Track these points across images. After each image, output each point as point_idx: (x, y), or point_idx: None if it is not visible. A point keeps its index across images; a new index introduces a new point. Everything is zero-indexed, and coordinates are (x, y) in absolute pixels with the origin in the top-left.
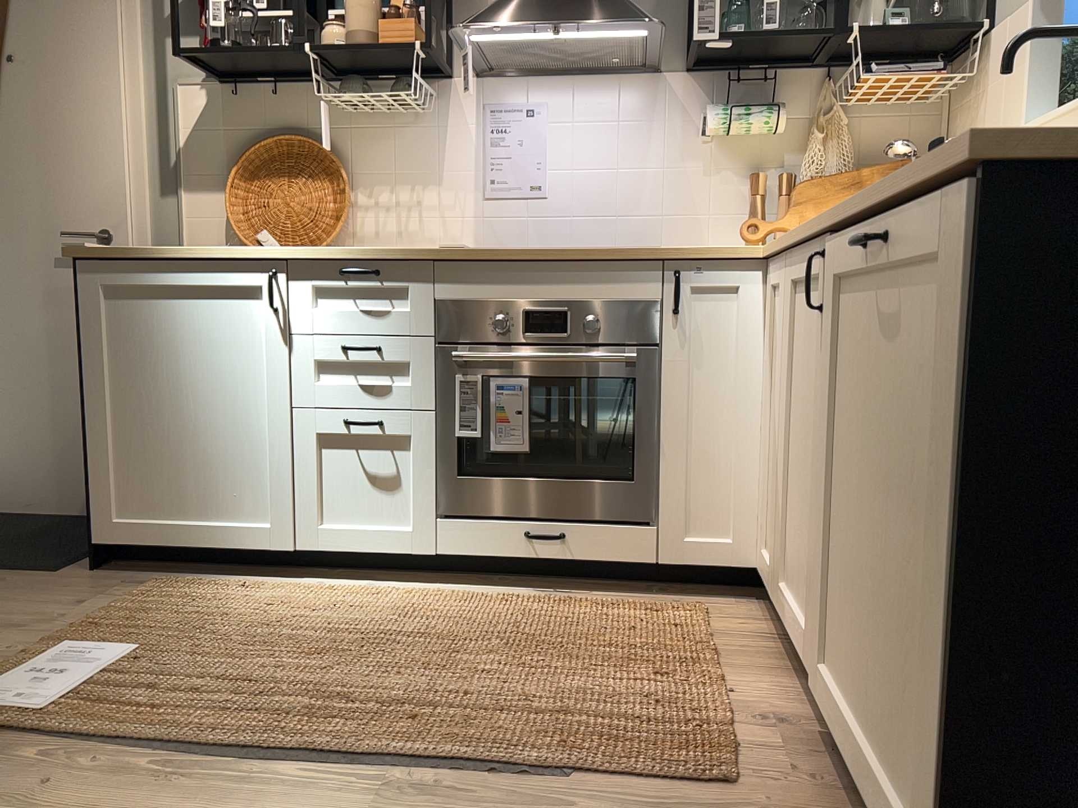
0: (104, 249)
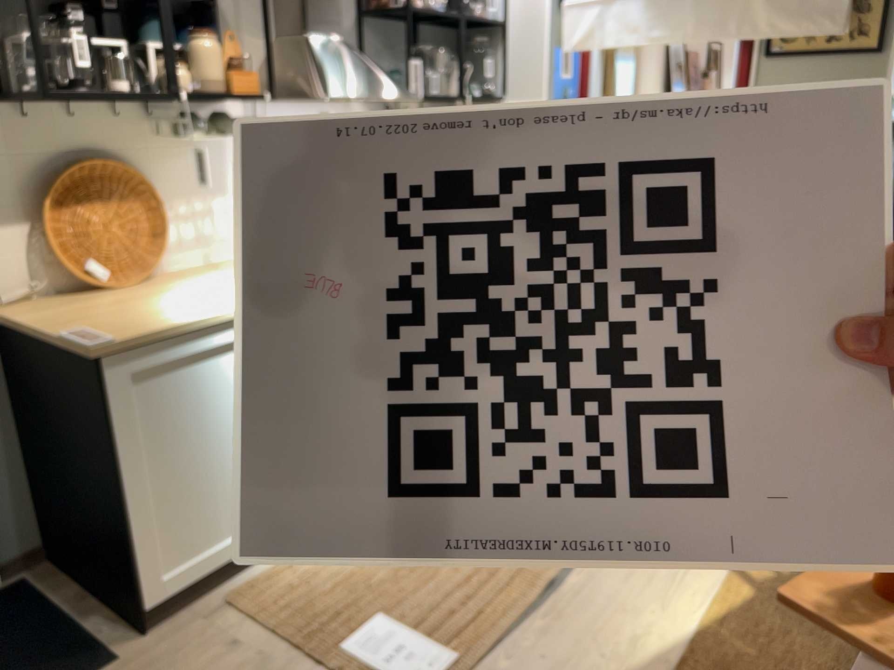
0: (134, 338)
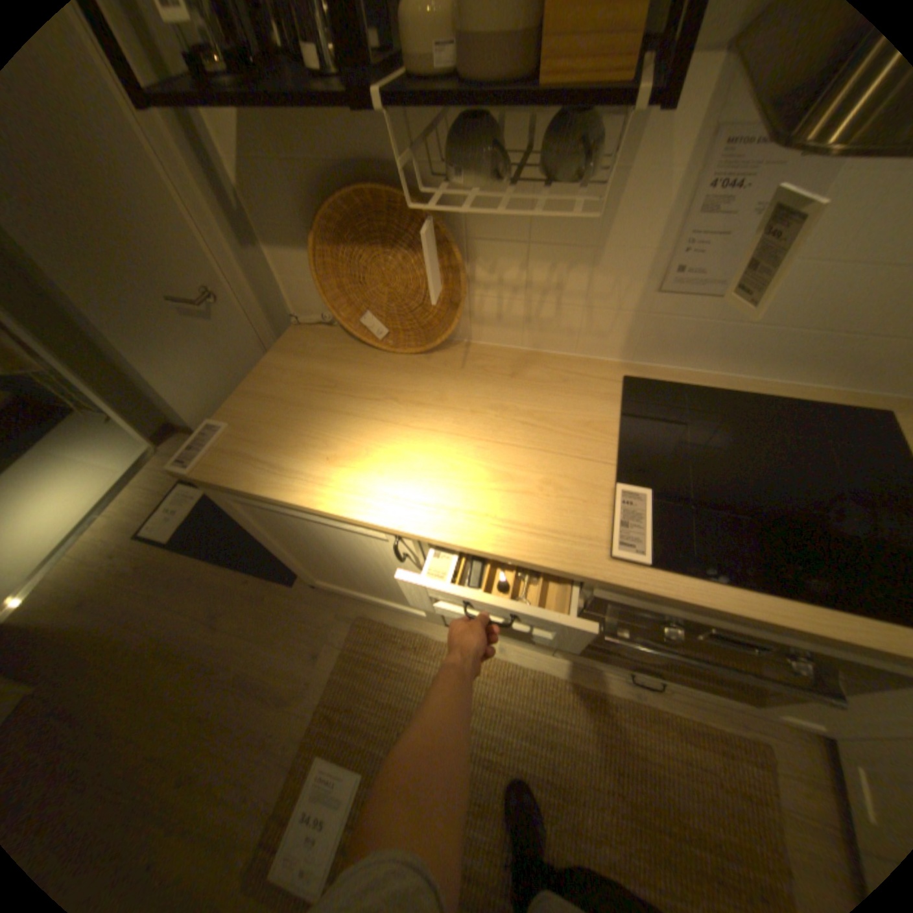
0: (206, 481)
